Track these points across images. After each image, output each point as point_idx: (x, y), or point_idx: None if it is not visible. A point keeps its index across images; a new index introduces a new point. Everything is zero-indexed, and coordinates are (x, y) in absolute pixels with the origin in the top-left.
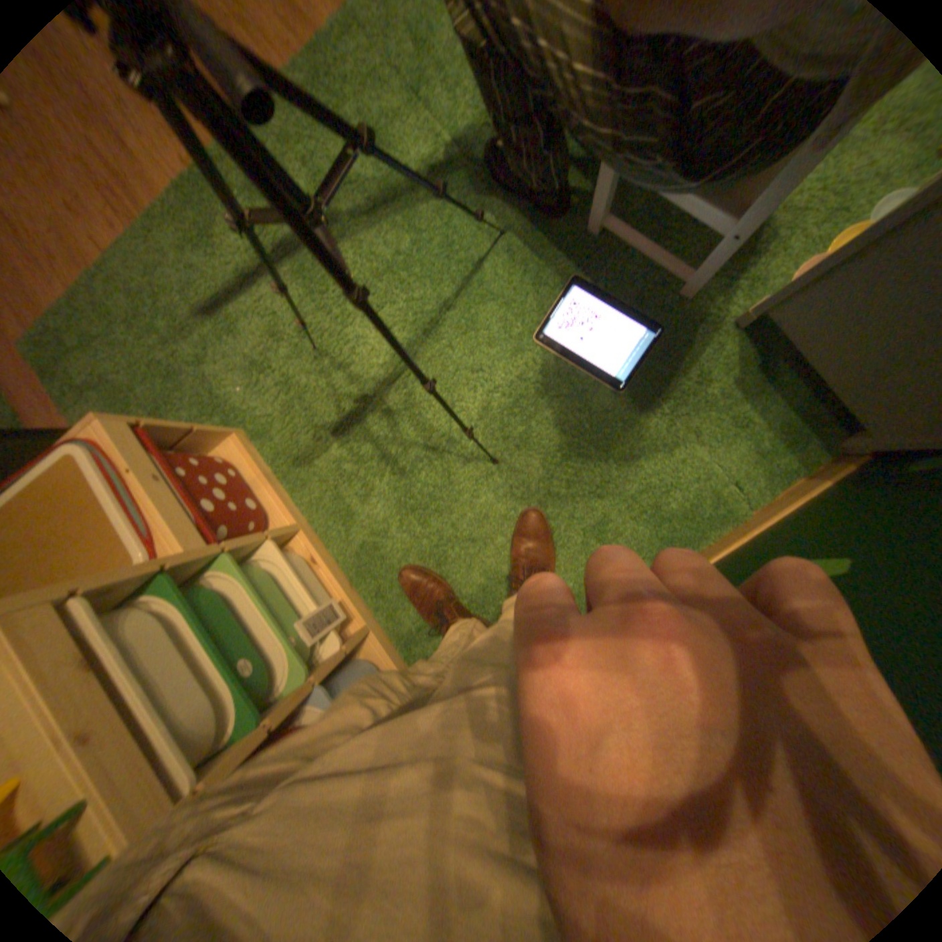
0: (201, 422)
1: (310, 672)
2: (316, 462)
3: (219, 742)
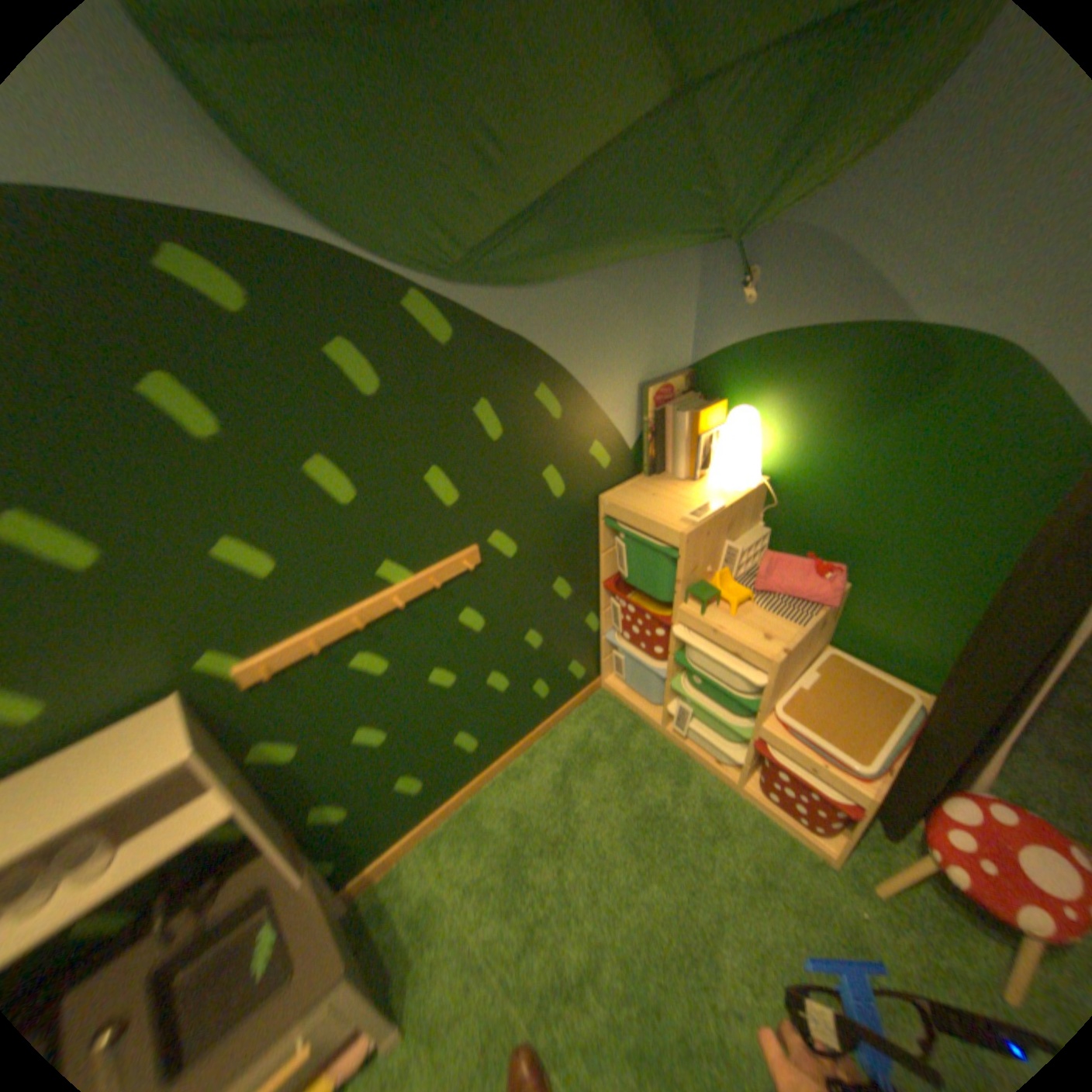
0: (880, 876)
1: (673, 688)
2: (748, 848)
3: (688, 644)
